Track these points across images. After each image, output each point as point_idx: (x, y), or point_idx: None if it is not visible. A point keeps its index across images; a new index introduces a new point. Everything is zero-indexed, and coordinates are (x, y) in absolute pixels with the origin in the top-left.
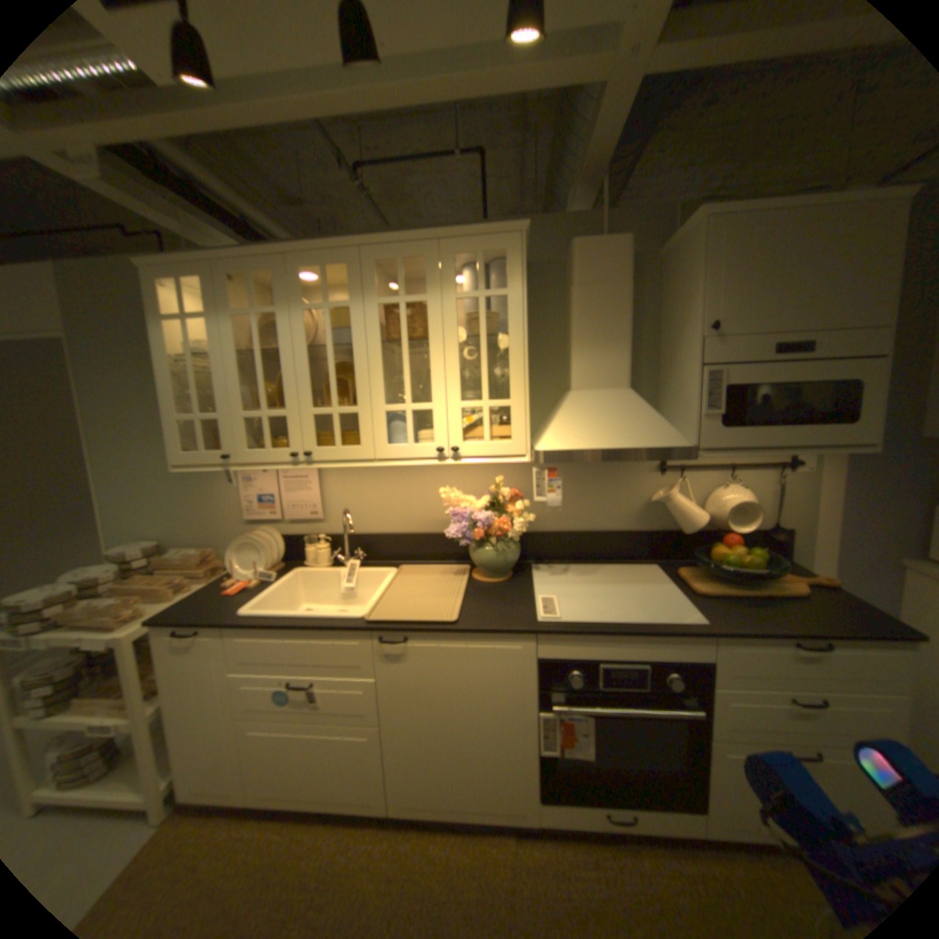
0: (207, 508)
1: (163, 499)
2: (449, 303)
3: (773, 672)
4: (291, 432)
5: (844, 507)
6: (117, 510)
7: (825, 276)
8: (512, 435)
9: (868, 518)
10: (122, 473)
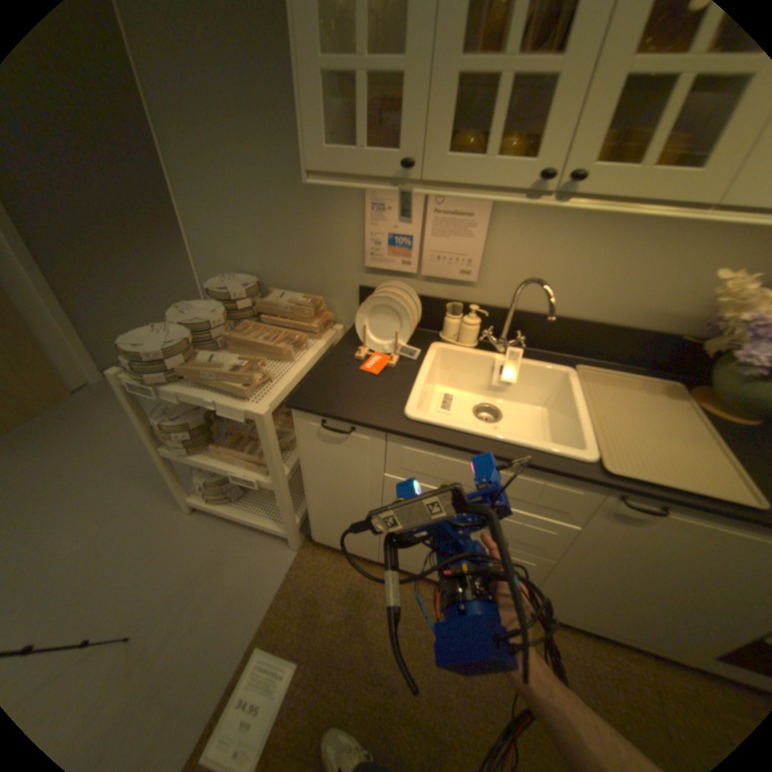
0: (317, 241)
1: (262, 221)
2: None
3: None
4: (559, 114)
5: None
6: (206, 227)
7: None
8: None
9: None
10: (207, 174)
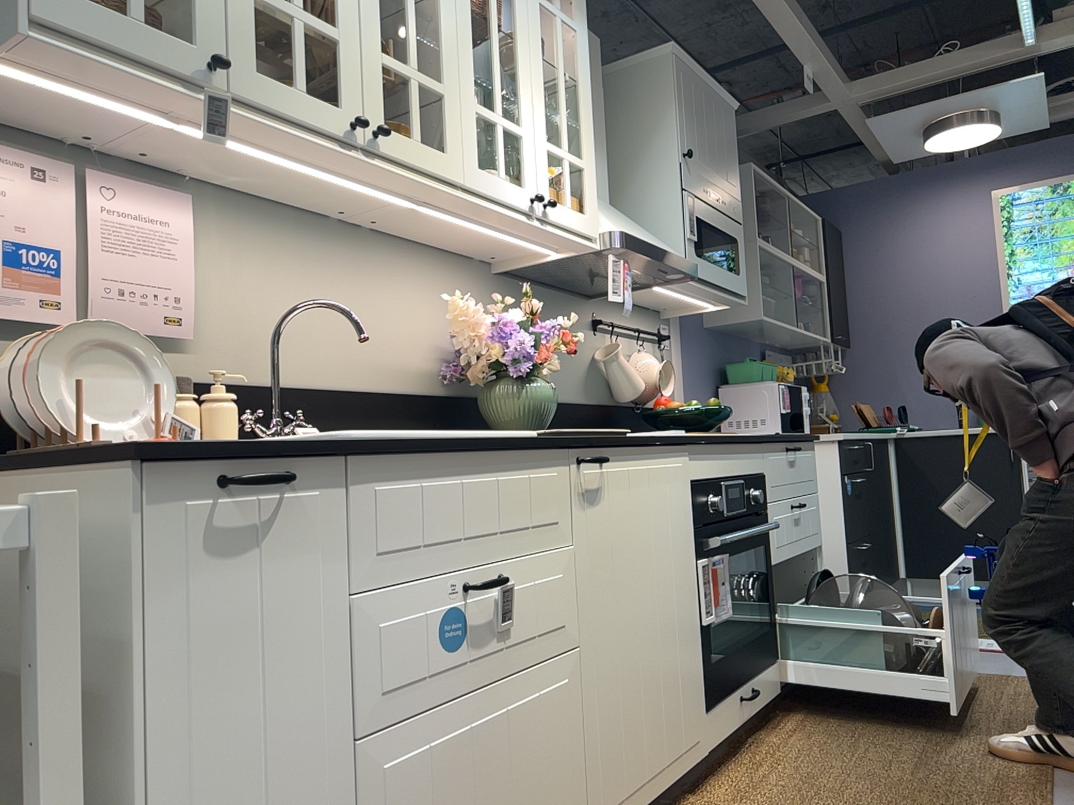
0: None
1: None
2: (535, 4)
3: (784, 476)
4: (346, 75)
5: (686, 387)
6: None
7: (720, 146)
8: (586, 208)
9: (696, 399)
10: None
